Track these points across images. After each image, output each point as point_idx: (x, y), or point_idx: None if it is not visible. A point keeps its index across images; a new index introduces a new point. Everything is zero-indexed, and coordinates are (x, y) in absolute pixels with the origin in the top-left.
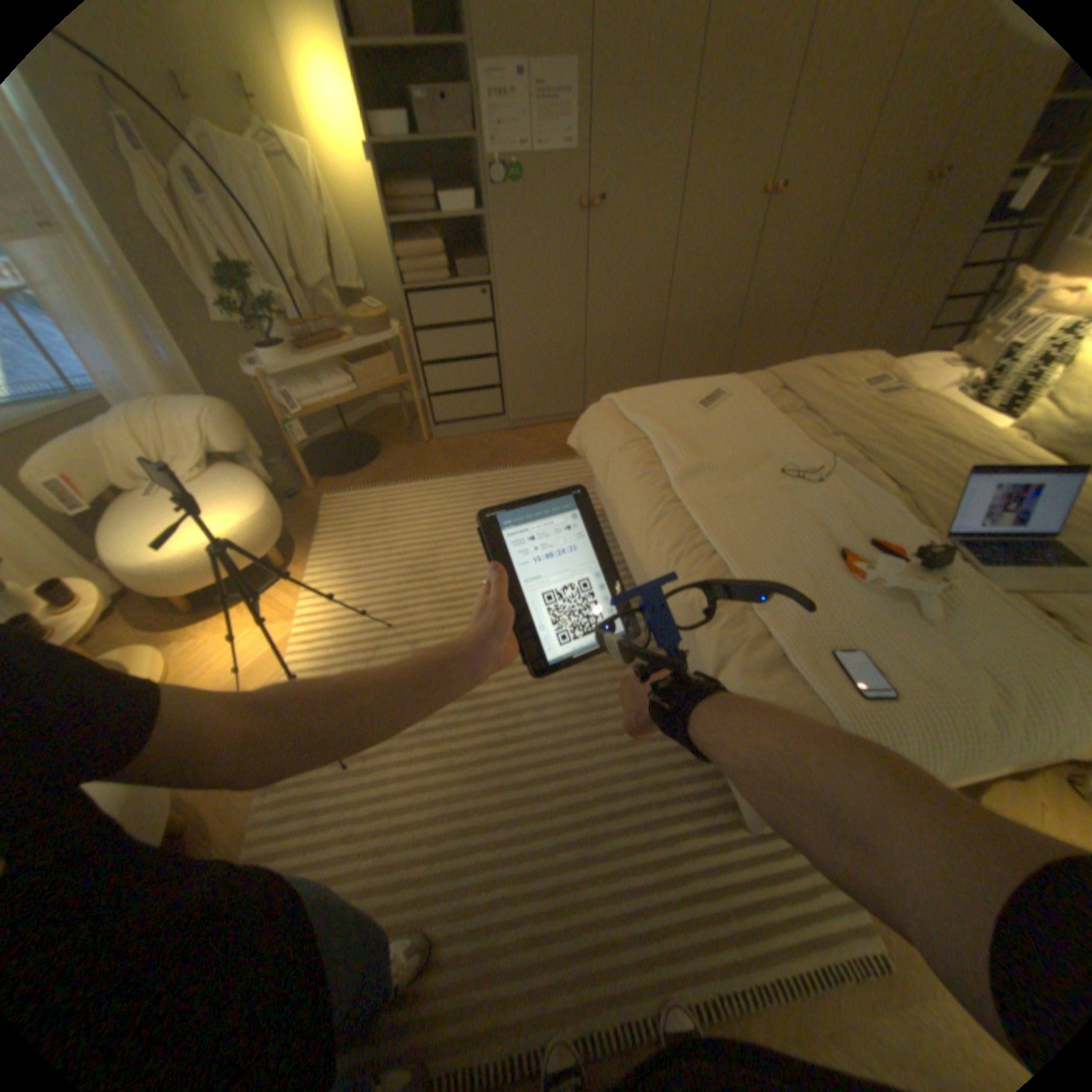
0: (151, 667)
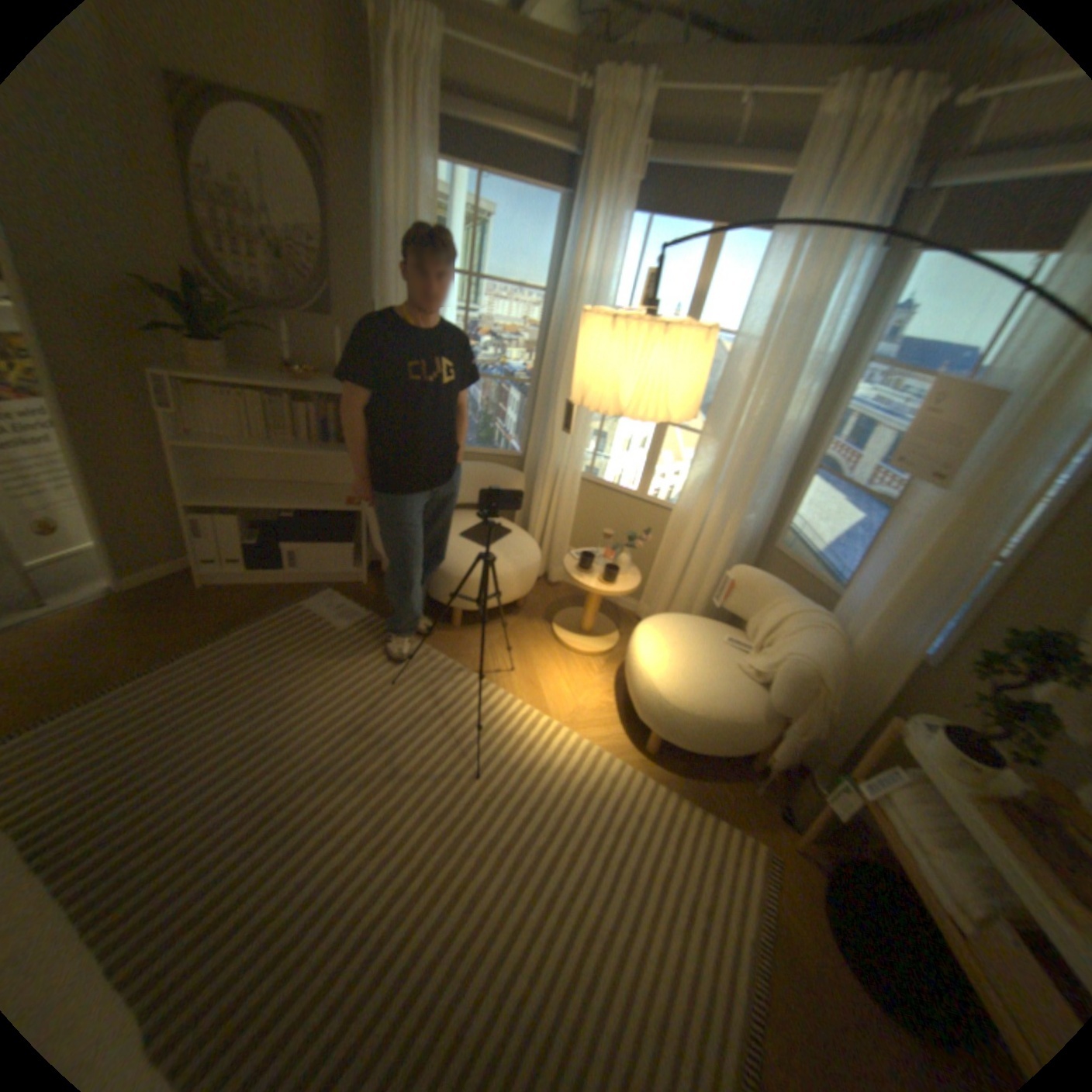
0: (584, 647)
